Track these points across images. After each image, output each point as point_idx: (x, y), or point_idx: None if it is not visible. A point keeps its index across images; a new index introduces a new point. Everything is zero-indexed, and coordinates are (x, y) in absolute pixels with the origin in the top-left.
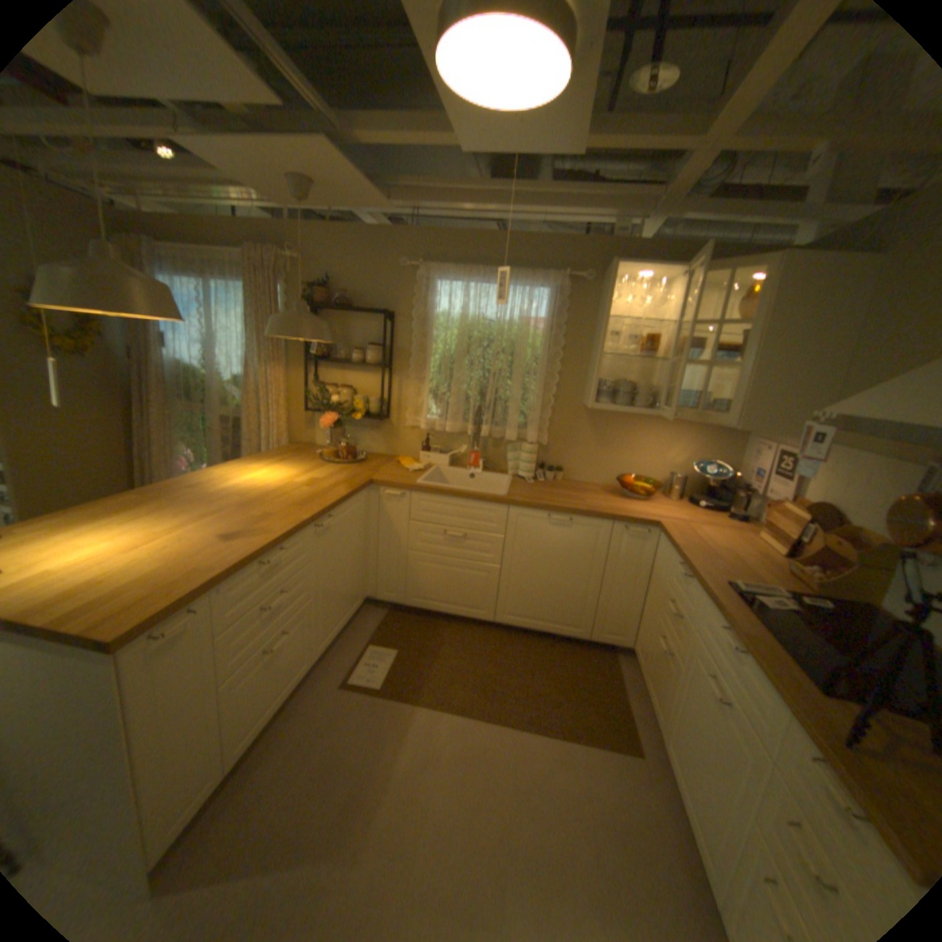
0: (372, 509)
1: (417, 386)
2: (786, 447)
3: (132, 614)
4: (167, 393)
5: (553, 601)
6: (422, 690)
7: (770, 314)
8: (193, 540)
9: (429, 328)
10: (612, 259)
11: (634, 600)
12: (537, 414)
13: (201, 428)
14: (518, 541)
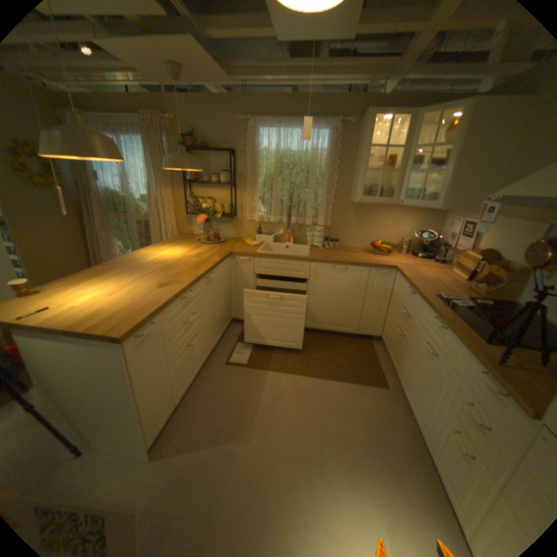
0: (232, 269)
1: (251, 195)
2: (468, 219)
3: (125, 324)
4: (102, 208)
5: (336, 313)
6: (269, 363)
7: (463, 138)
8: (143, 288)
9: (256, 159)
10: (366, 108)
11: (381, 310)
12: (323, 208)
13: (124, 228)
14: (316, 282)
